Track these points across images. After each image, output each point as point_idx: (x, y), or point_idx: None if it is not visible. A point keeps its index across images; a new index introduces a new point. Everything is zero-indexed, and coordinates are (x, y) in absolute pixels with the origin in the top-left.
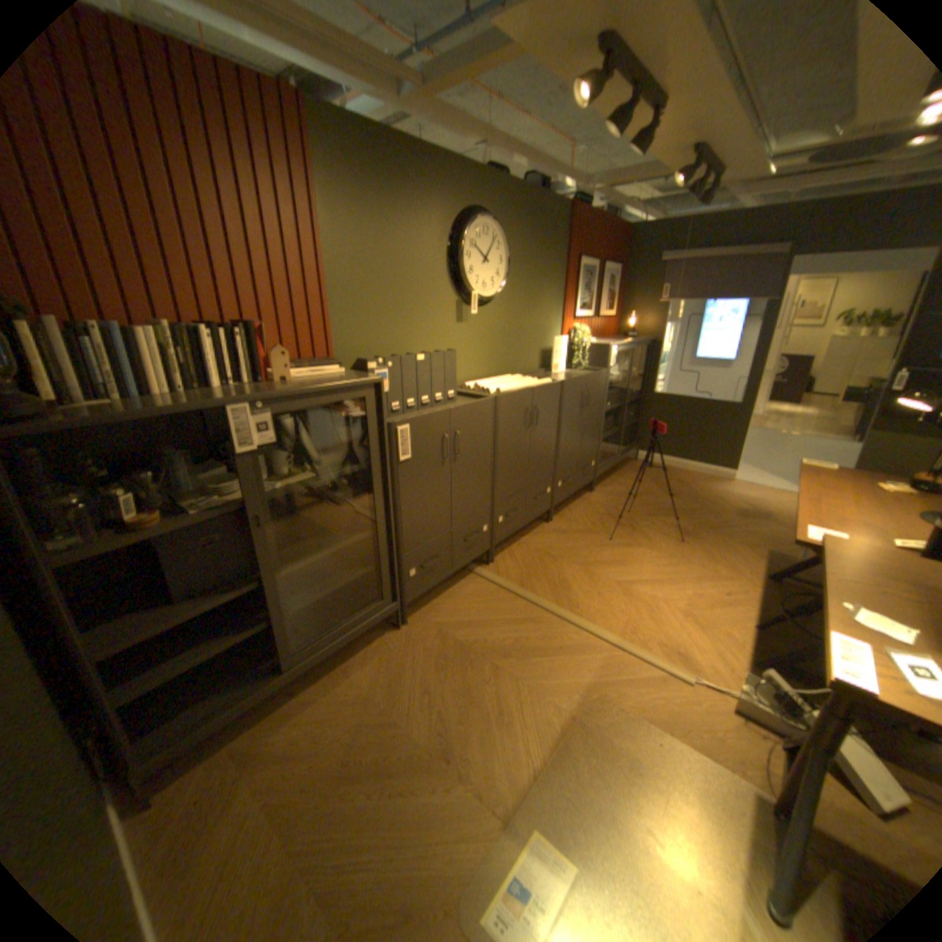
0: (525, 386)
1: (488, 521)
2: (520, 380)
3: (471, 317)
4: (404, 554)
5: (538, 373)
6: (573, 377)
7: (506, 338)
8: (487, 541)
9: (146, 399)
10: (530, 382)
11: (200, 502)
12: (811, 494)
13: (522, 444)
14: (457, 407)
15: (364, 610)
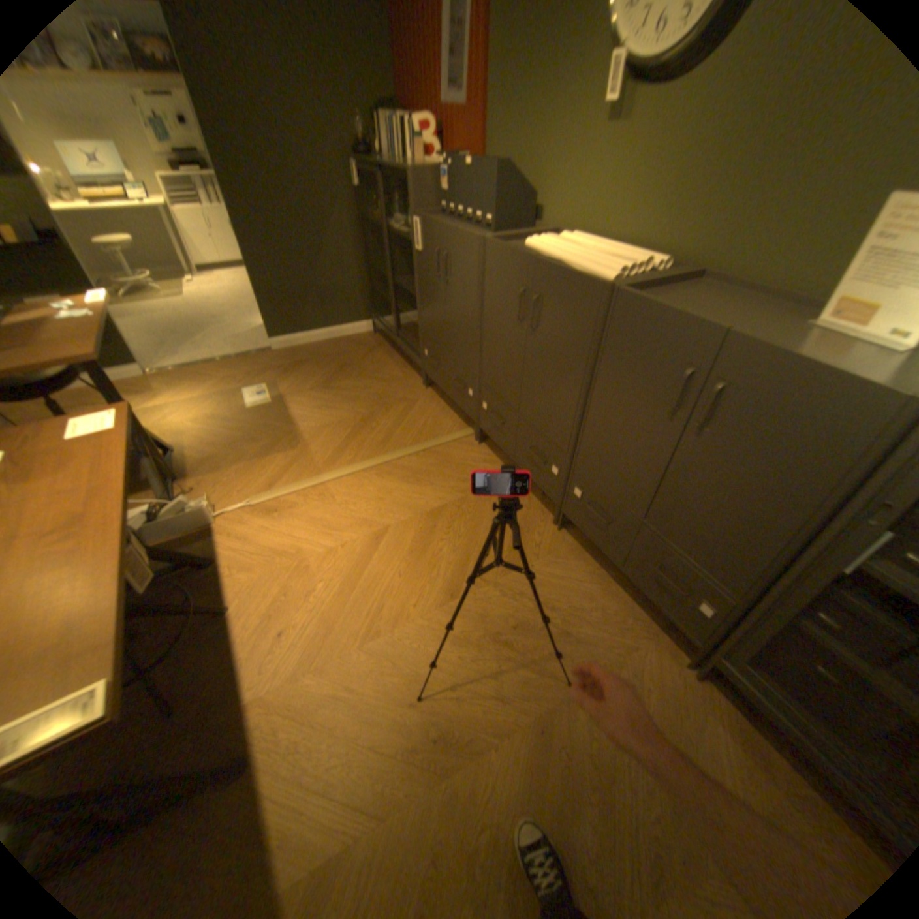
0: (559, 256)
1: (474, 390)
2: (610, 256)
3: (639, 109)
4: (423, 332)
5: (789, 299)
6: (683, 306)
7: (725, 166)
8: (474, 411)
9: (392, 160)
10: (585, 258)
11: (393, 222)
12: (106, 511)
13: (514, 339)
14: (450, 226)
15: (416, 348)
